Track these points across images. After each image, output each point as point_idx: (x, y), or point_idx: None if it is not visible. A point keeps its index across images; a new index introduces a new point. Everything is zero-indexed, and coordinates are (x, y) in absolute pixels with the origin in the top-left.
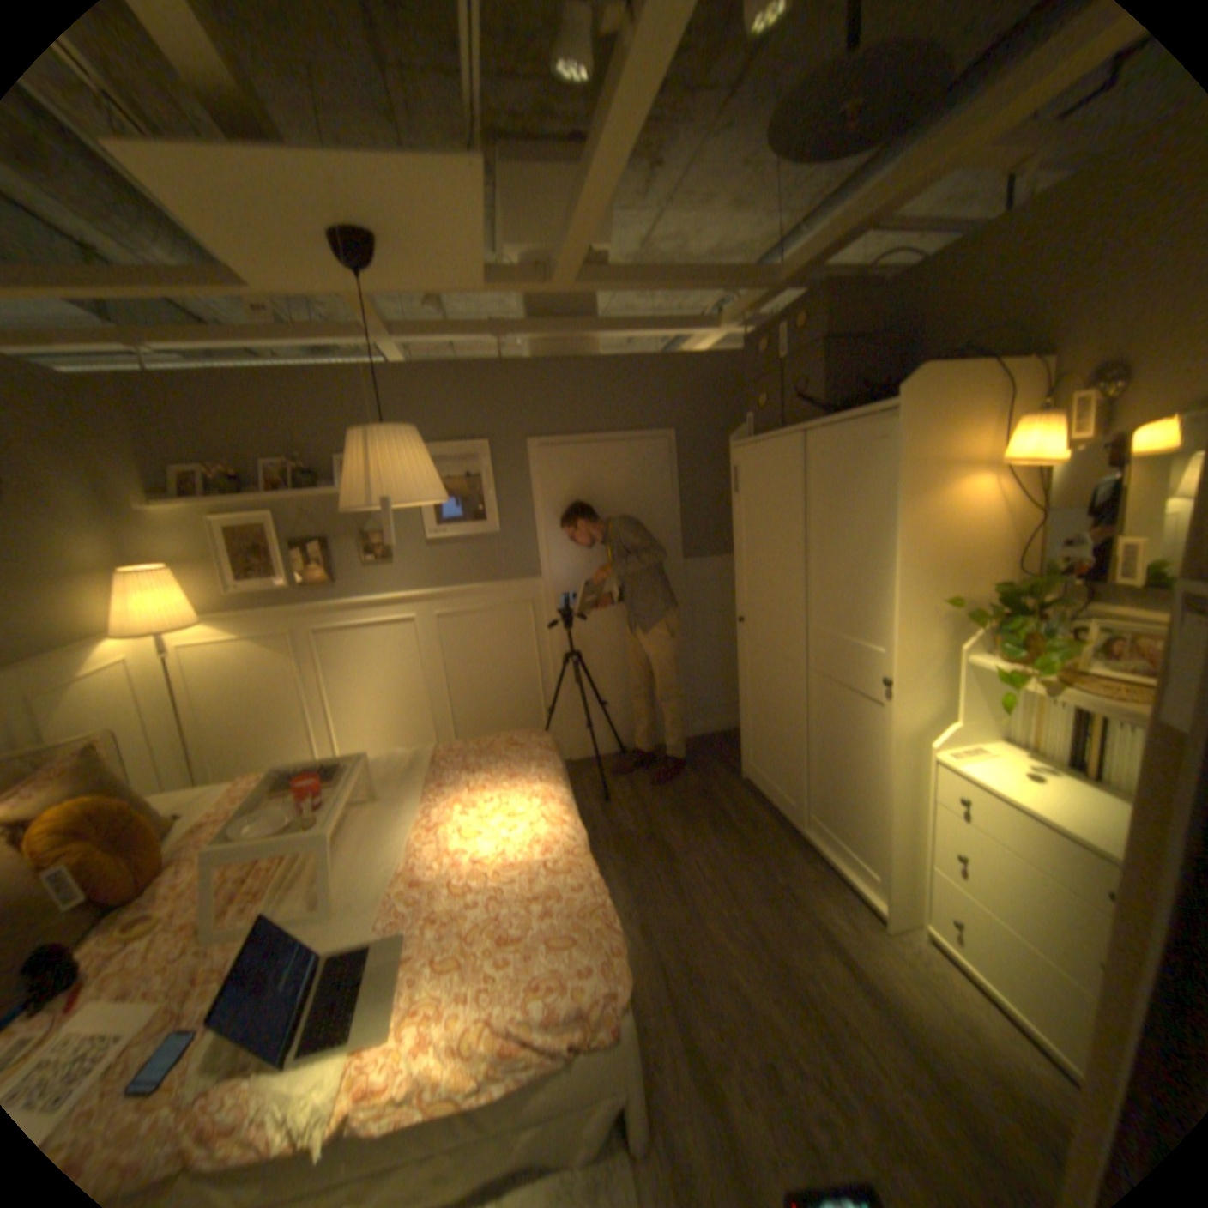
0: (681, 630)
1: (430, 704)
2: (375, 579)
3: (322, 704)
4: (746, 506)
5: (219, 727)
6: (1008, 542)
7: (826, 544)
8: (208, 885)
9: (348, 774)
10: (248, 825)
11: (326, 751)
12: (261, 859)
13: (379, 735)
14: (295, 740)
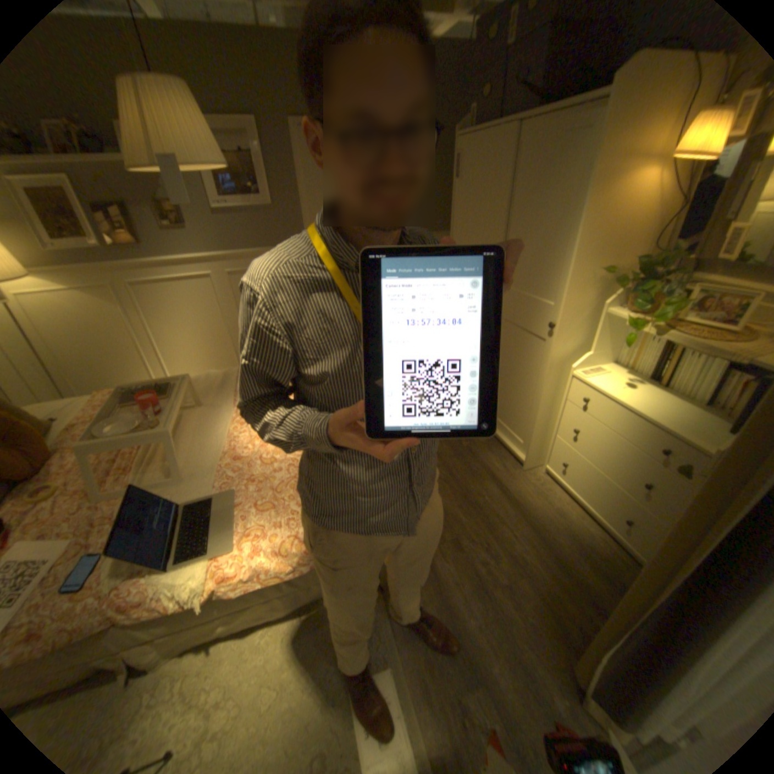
0: None
1: (231, 338)
2: (172, 241)
3: (149, 338)
4: (463, 189)
5: (70, 355)
6: (653, 223)
7: (523, 221)
8: (86, 466)
9: (177, 389)
10: (107, 425)
11: (159, 371)
12: (122, 448)
13: (196, 359)
14: (133, 364)
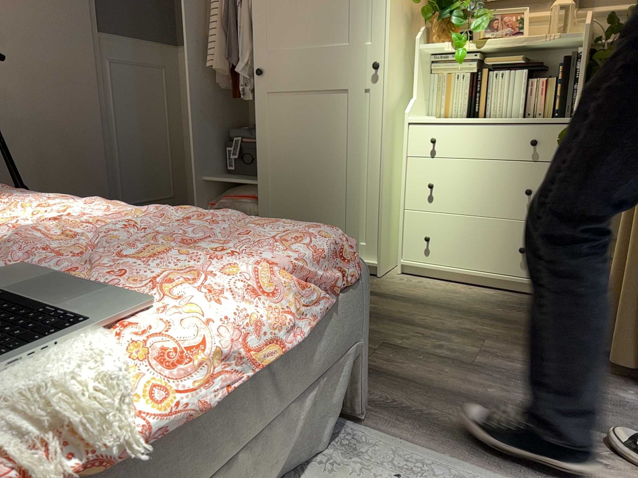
0: (102, 112)
1: None
2: None
3: None
4: None
5: None
6: None
7: None
8: None
9: None
10: None
11: None
12: None
13: None
14: None
